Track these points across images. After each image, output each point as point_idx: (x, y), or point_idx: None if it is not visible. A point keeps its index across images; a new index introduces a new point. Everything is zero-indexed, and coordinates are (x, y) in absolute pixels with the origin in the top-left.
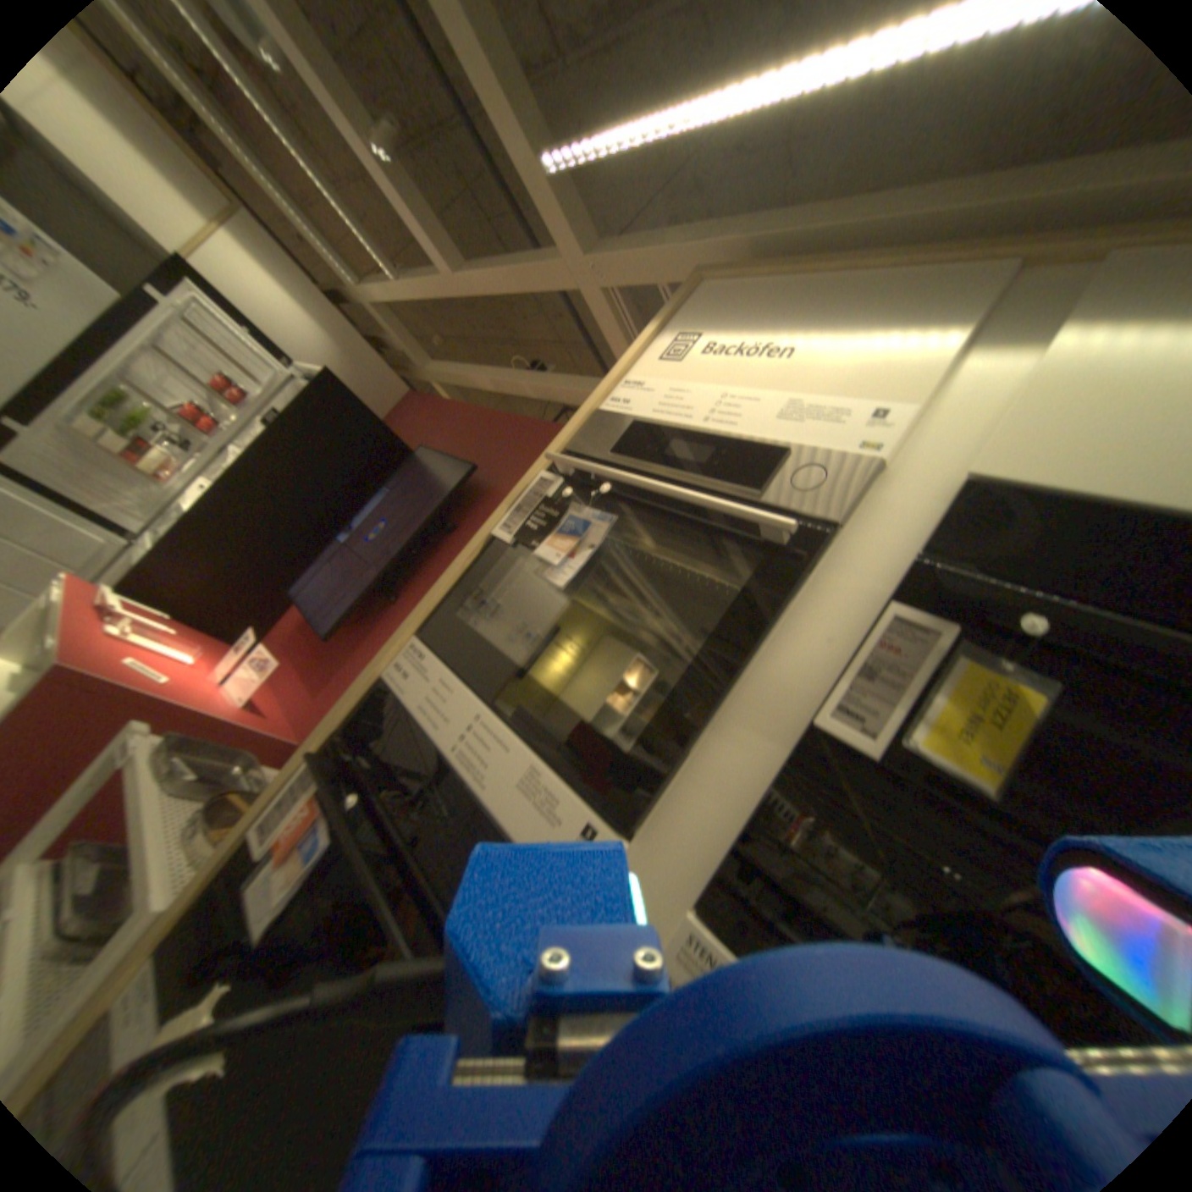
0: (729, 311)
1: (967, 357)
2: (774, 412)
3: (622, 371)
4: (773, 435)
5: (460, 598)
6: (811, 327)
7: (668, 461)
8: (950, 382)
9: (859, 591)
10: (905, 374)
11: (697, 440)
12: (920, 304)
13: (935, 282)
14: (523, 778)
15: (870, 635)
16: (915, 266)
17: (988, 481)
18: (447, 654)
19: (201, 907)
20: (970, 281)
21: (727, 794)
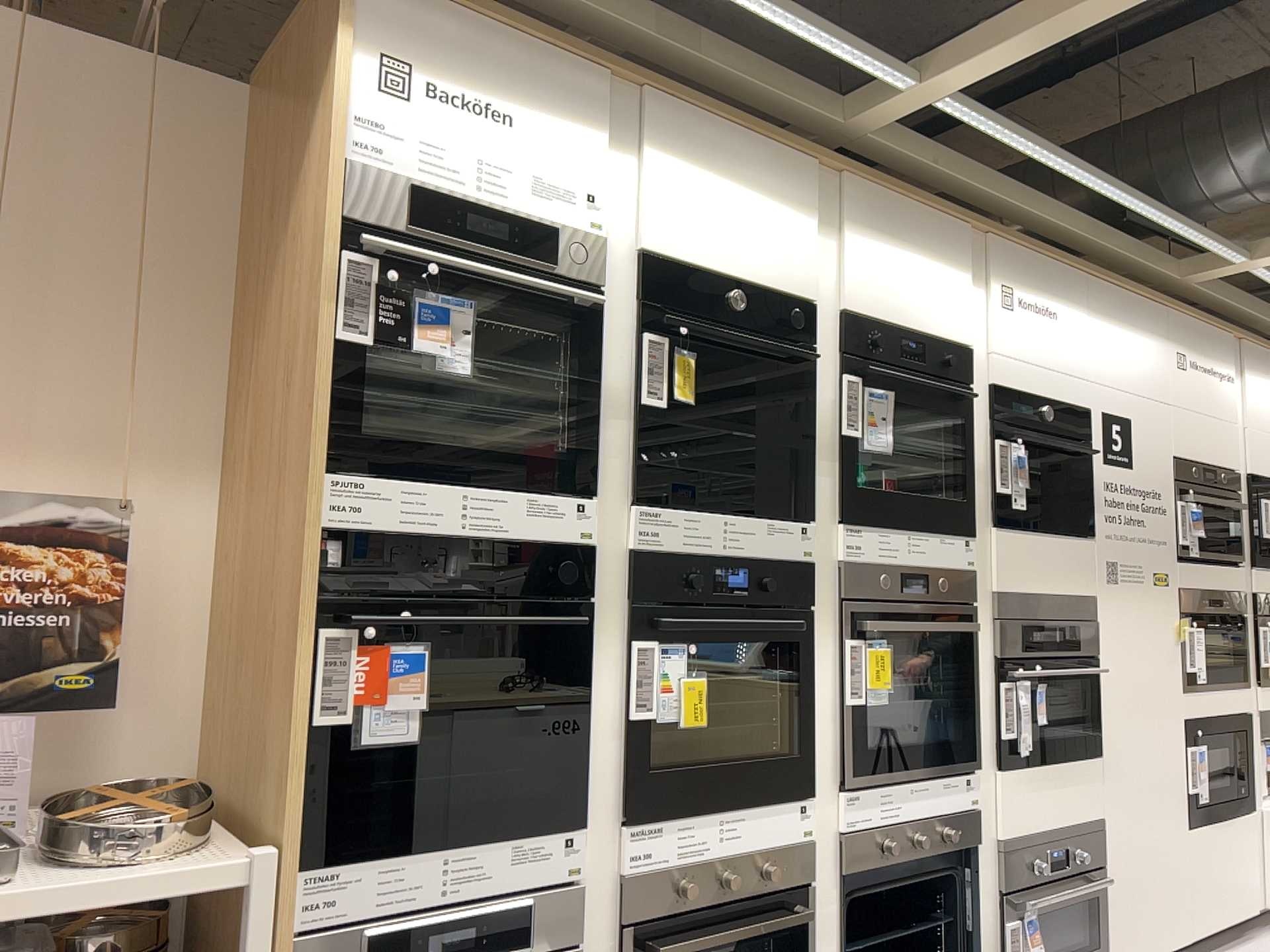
0: (420, 34)
1: (609, 152)
2: (526, 187)
3: (346, 101)
4: (535, 210)
5: (338, 415)
6: (511, 92)
7: (472, 235)
8: (609, 173)
9: (619, 325)
10: (590, 164)
11: (484, 213)
12: (574, 95)
13: (575, 74)
14: (521, 512)
15: (632, 349)
16: (559, 50)
17: (646, 250)
18: (370, 472)
19: (302, 812)
20: (593, 81)
21: (614, 454)
